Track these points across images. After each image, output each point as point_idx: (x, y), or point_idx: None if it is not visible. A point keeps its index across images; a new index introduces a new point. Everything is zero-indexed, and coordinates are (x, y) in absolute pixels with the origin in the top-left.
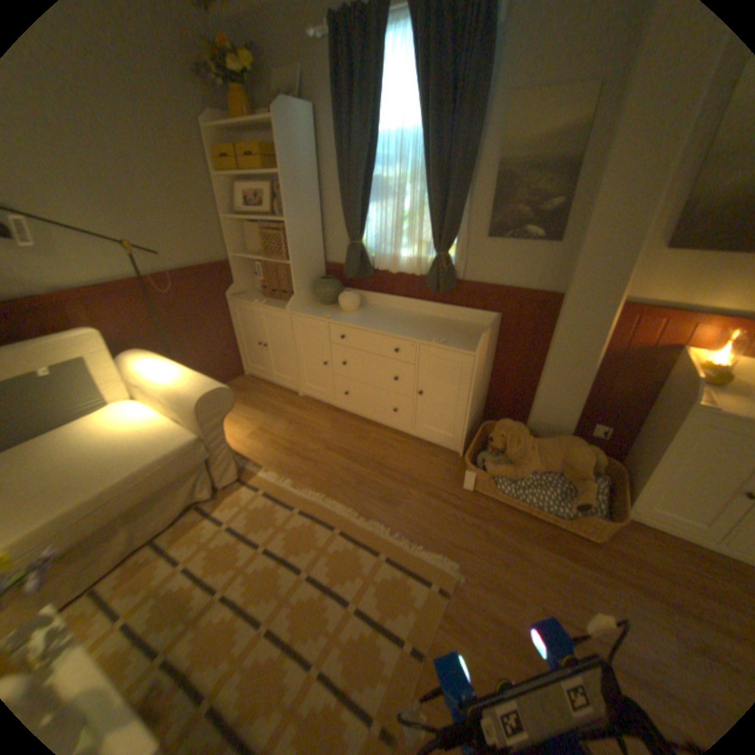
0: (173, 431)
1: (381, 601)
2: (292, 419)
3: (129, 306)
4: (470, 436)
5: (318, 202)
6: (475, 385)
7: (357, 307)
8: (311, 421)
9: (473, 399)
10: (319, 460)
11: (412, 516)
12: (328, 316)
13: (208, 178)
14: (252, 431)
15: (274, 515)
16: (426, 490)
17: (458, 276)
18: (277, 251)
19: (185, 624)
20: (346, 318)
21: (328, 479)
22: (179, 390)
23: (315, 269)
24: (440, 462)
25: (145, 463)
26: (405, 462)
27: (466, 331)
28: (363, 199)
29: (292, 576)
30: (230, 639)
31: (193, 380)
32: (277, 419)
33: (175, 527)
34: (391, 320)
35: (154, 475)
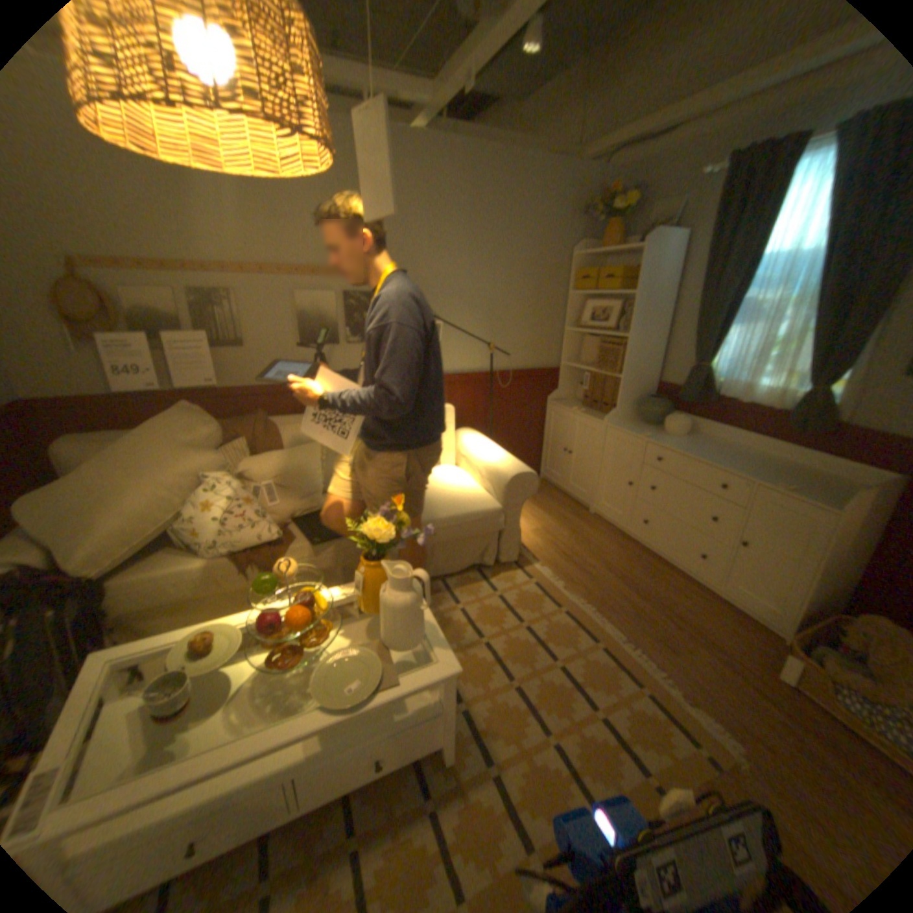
0: (486, 497)
1: (635, 728)
2: (578, 531)
3: (475, 393)
4: (812, 626)
5: (669, 321)
6: (835, 555)
7: (686, 432)
8: (598, 539)
9: (827, 574)
10: (598, 577)
11: (696, 675)
12: (649, 434)
13: (566, 295)
14: (537, 528)
15: (544, 604)
16: (723, 658)
17: (842, 417)
18: (611, 364)
19: (459, 646)
20: (669, 440)
21: (604, 597)
22: (500, 465)
23: (646, 386)
24: (754, 640)
25: (465, 512)
26: (703, 619)
27: (838, 487)
28: (726, 321)
29: (550, 659)
30: (489, 675)
31: (511, 461)
32: (563, 525)
33: (462, 576)
34: (727, 453)
35: (467, 524)
